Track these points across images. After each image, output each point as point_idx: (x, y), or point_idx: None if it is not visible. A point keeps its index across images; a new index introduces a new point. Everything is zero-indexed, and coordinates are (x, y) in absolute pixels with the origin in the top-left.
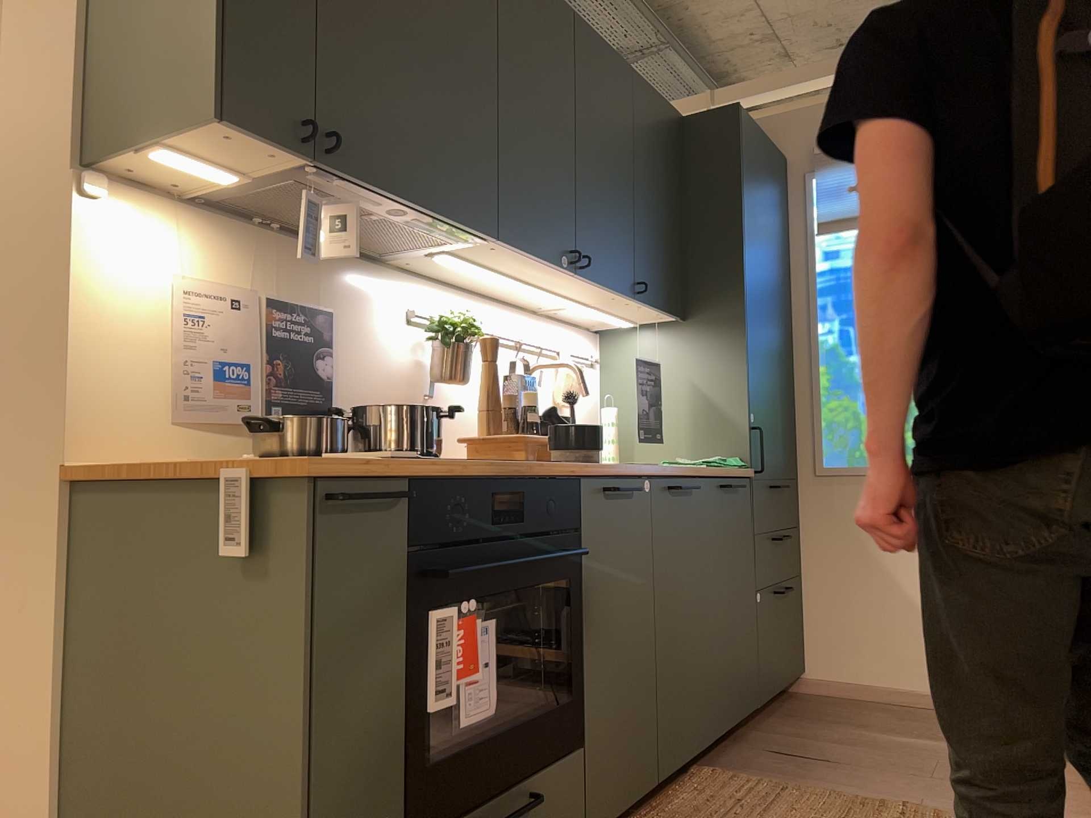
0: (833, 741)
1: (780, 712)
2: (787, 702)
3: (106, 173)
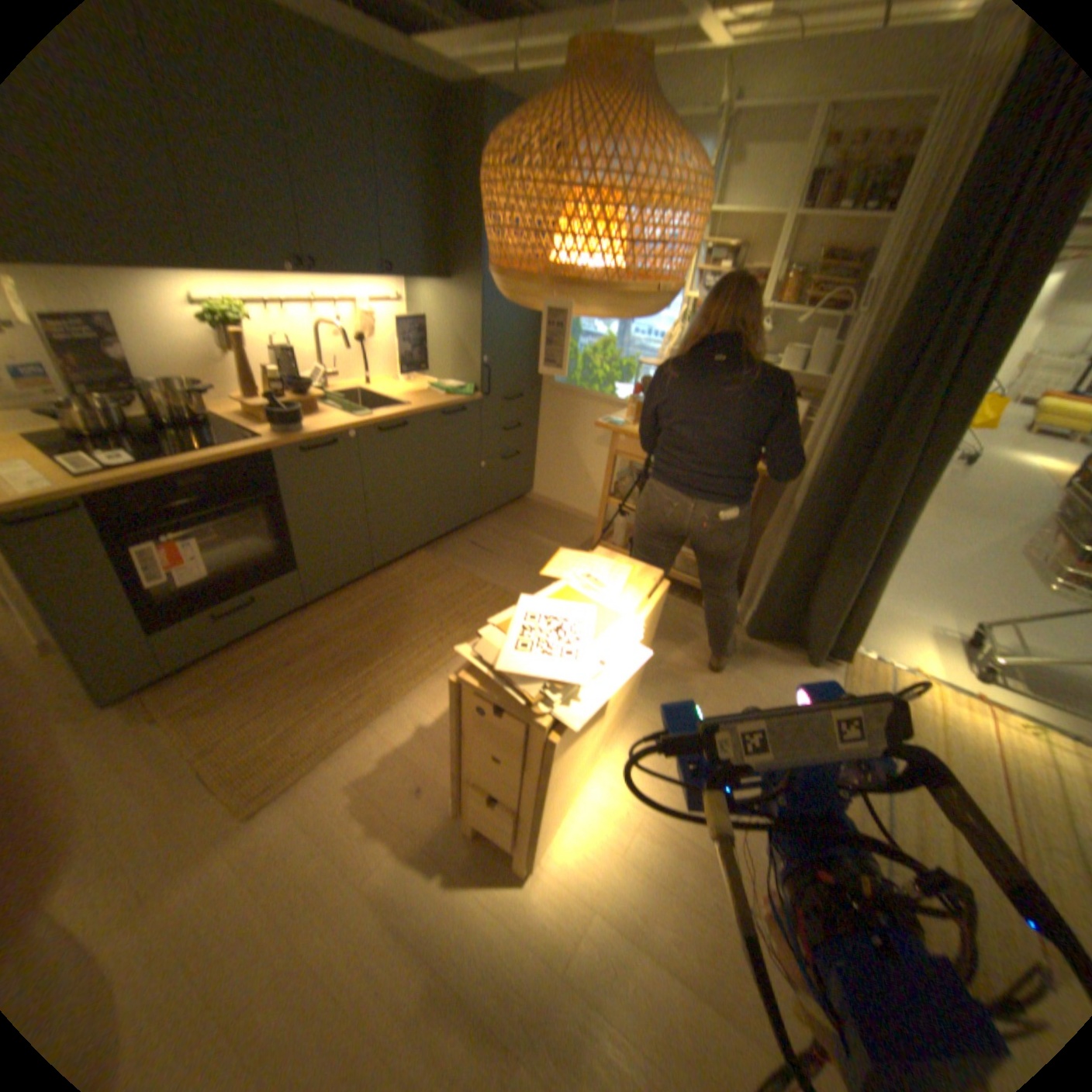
0: (507, 541)
1: (502, 516)
2: (513, 508)
3: None
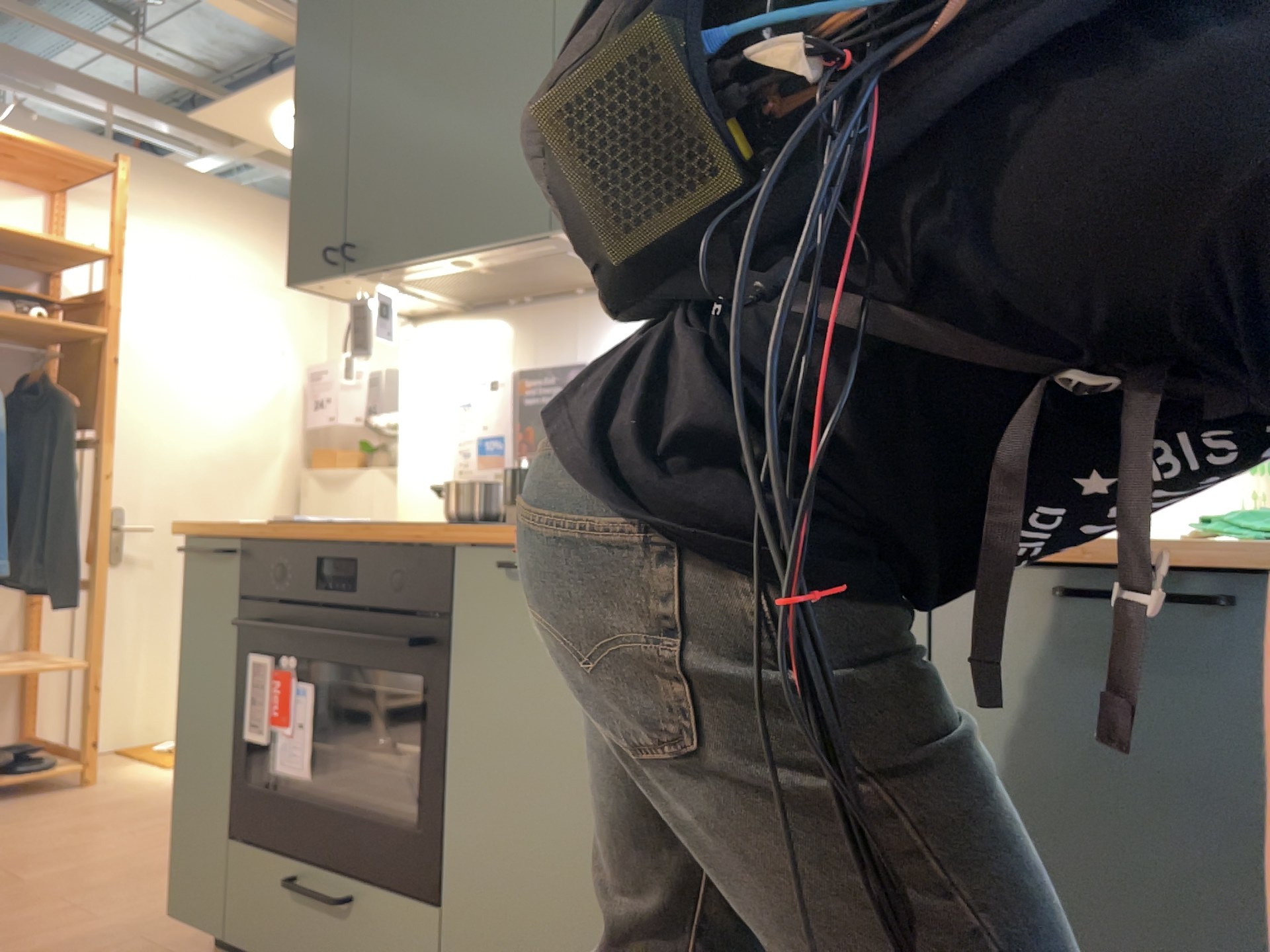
0: None
1: None
2: None
3: (419, 317)
